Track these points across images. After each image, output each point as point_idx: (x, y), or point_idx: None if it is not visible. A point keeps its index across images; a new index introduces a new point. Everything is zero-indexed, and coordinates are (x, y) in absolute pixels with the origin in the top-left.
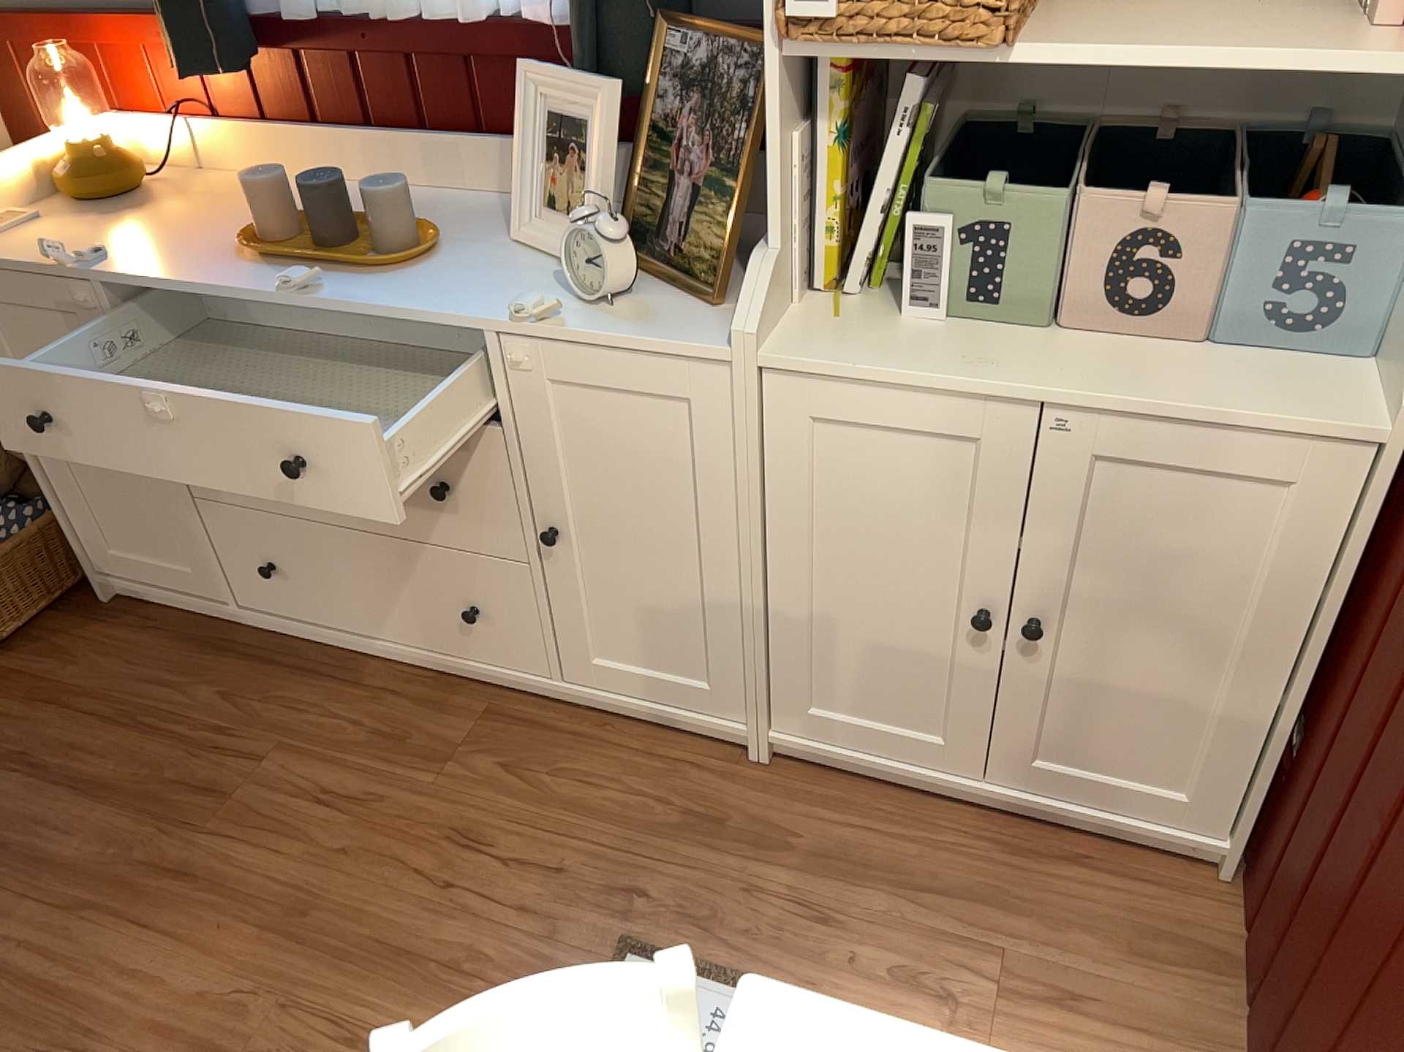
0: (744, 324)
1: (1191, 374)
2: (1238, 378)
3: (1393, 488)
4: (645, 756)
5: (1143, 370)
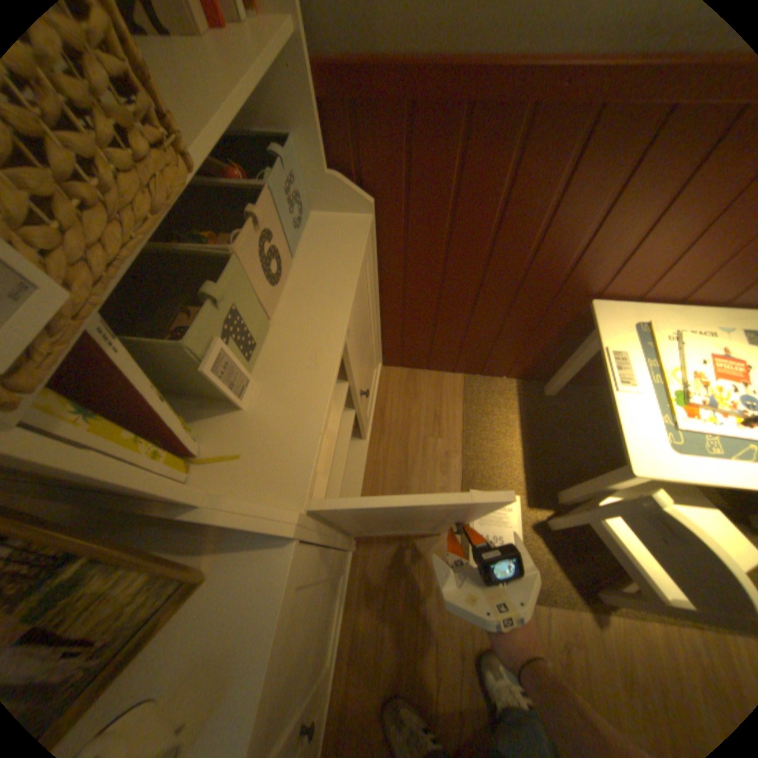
0: (282, 525)
1: (321, 265)
2: (324, 249)
3: (378, 228)
4: (360, 615)
5: (316, 282)
